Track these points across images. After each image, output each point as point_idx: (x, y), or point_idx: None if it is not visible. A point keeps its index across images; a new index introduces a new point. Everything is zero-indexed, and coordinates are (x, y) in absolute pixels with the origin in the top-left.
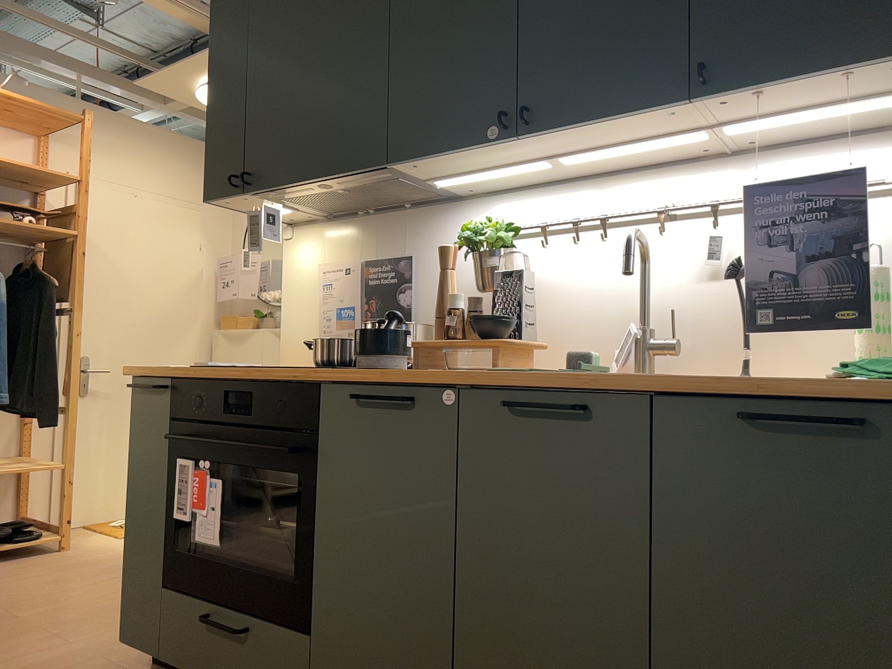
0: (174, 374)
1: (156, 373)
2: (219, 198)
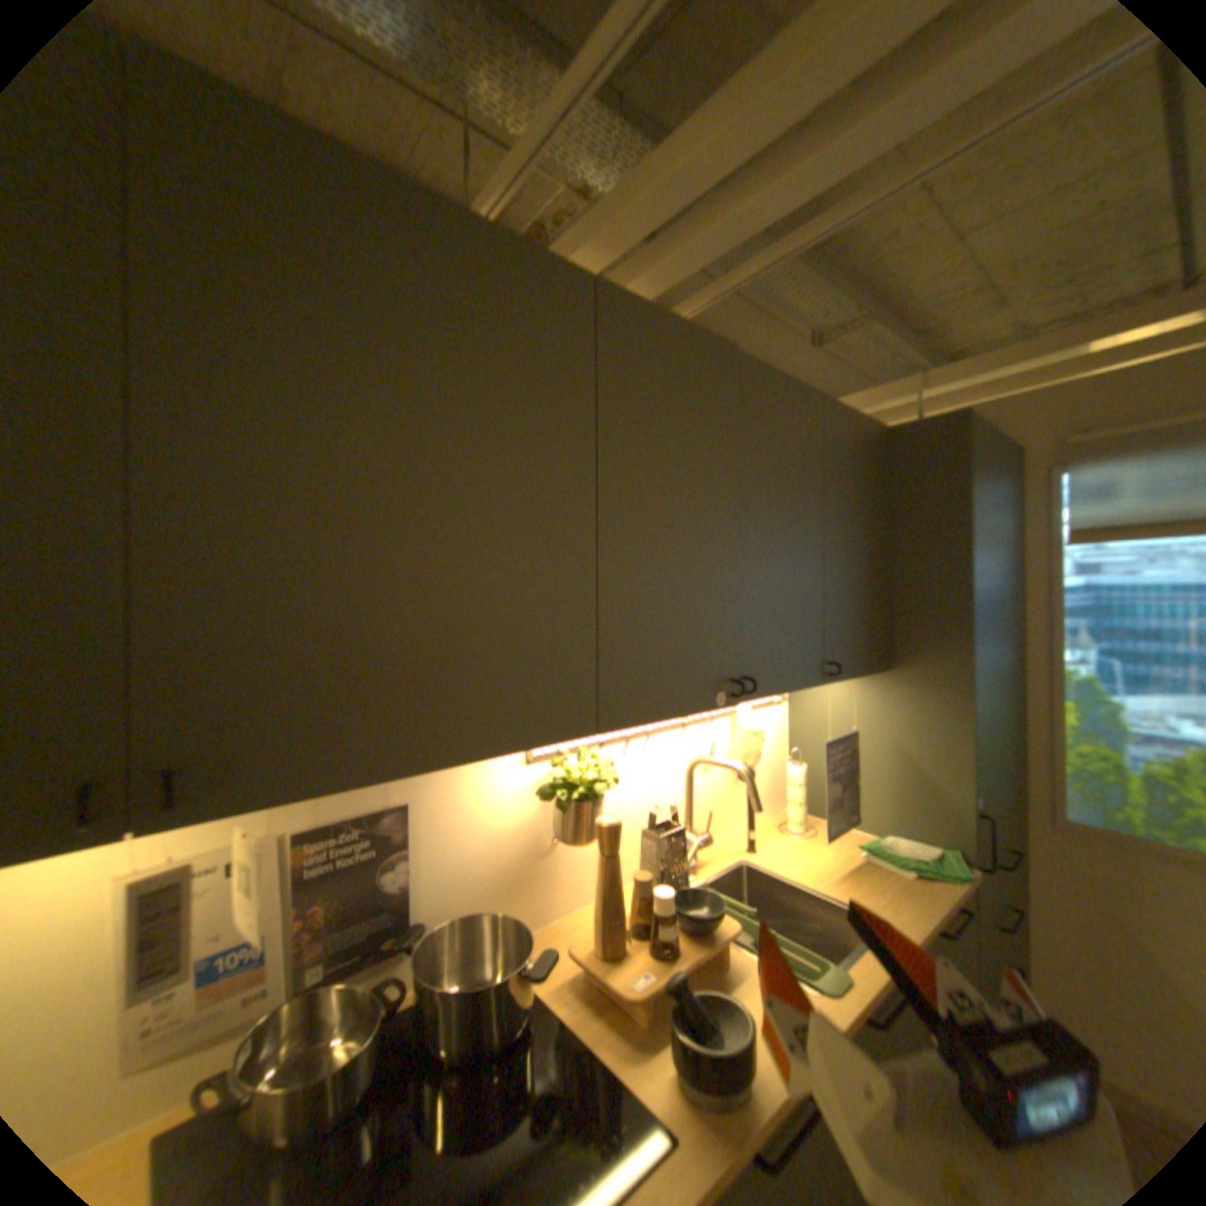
0: None
1: None
2: None
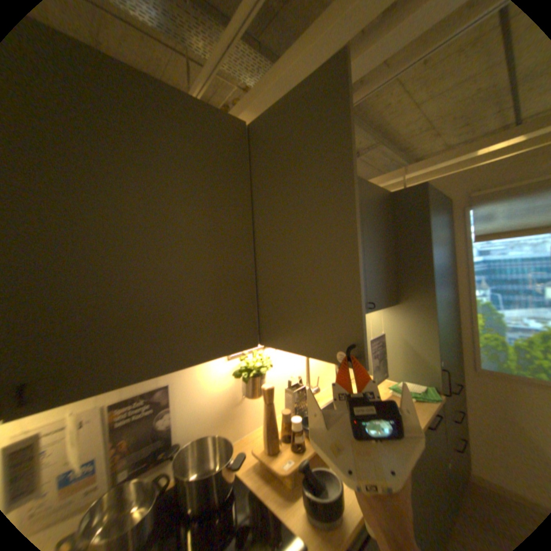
0: None
1: None
2: None
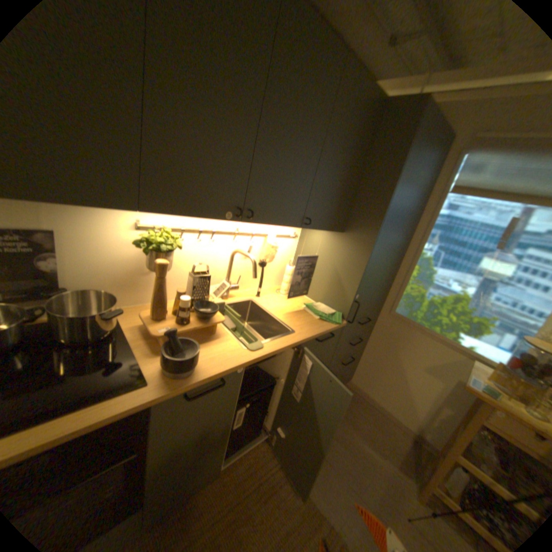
0: None
1: None
2: None
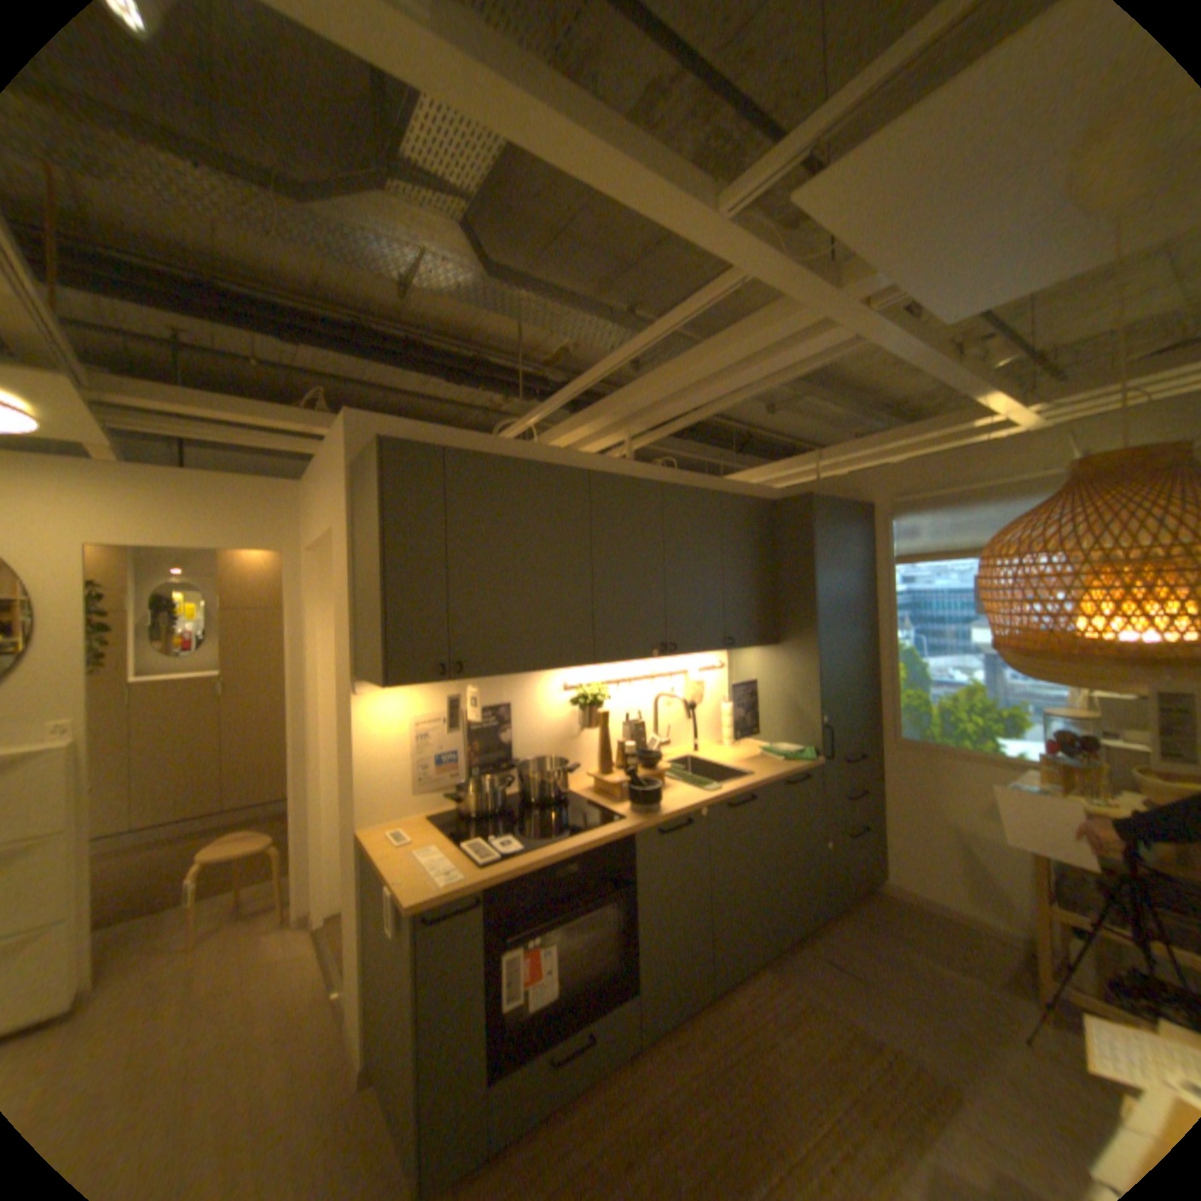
0: (481, 883)
1: (466, 892)
2: (404, 684)
